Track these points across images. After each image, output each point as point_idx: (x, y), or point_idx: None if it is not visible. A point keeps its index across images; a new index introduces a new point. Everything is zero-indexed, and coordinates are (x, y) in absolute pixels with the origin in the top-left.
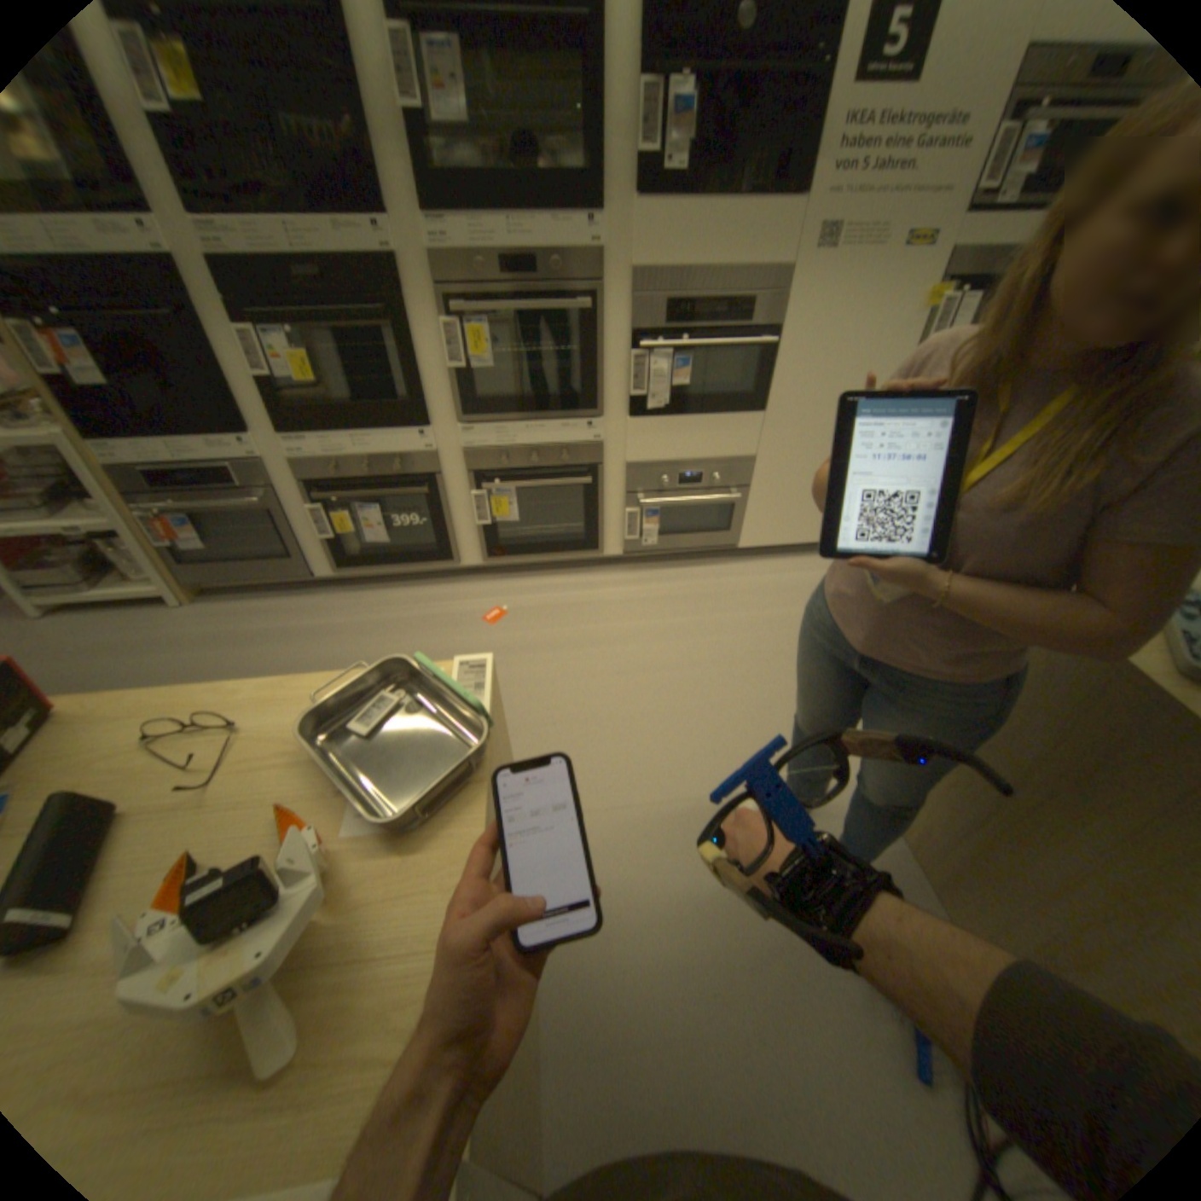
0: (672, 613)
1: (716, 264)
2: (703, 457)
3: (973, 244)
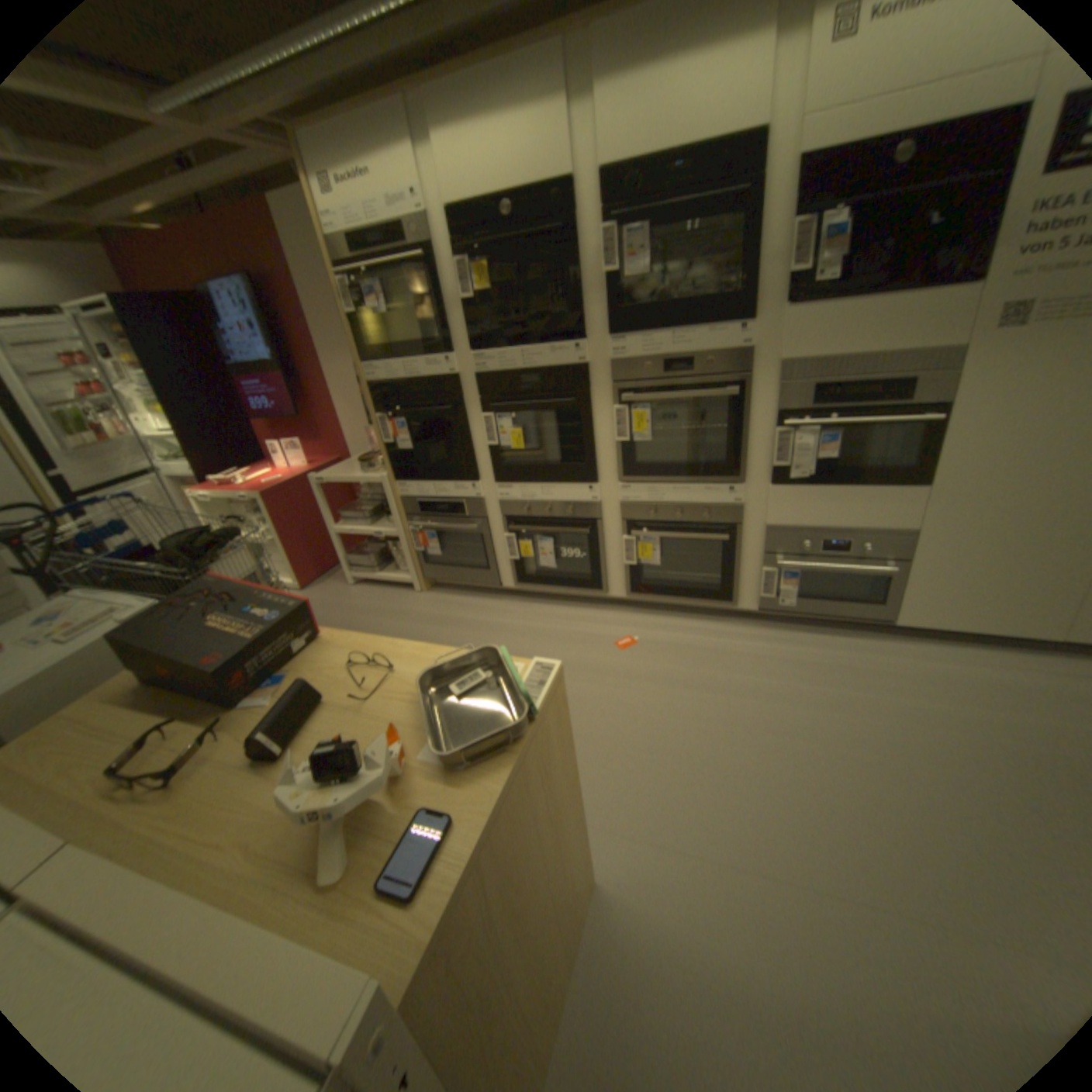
0: (802, 679)
1: (871, 351)
2: (853, 526)
3: None
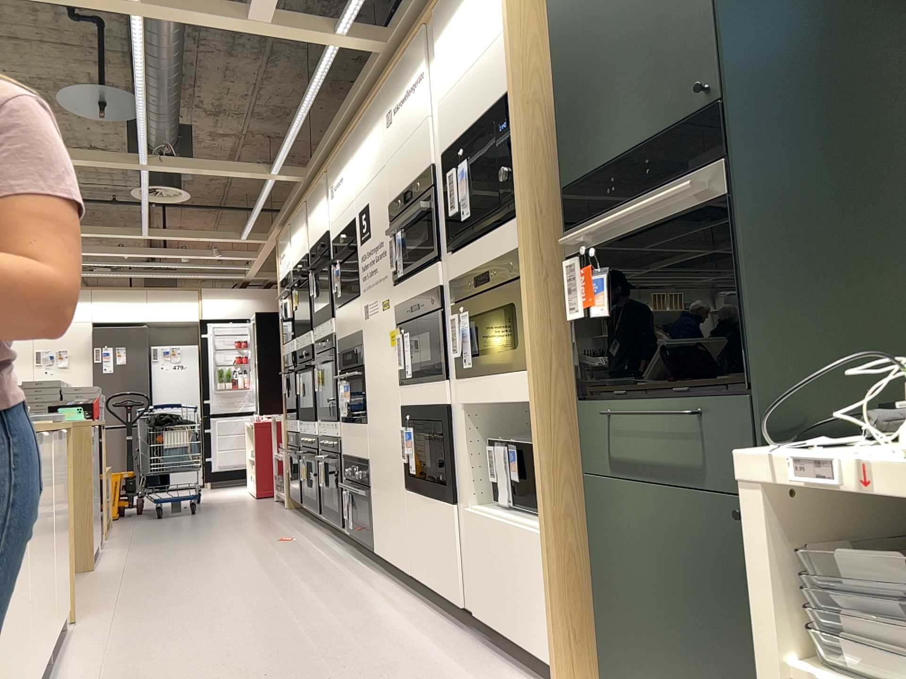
0: (296, 566)
1: (353, 335)
2: (356, 457)
3: (399, 303)
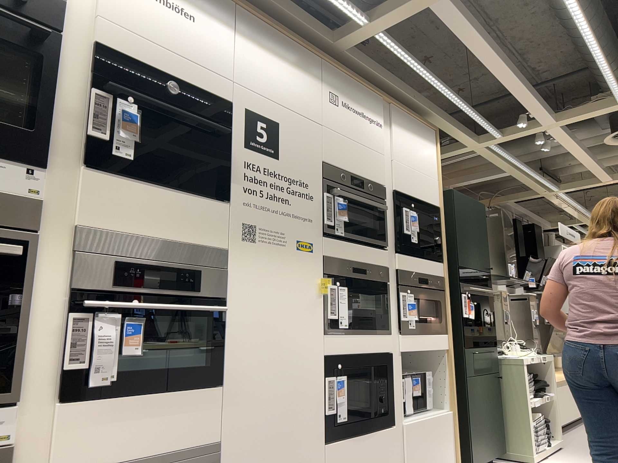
0: None
1: (161, 240)
2: (162, 453)
3: (333, 256)
